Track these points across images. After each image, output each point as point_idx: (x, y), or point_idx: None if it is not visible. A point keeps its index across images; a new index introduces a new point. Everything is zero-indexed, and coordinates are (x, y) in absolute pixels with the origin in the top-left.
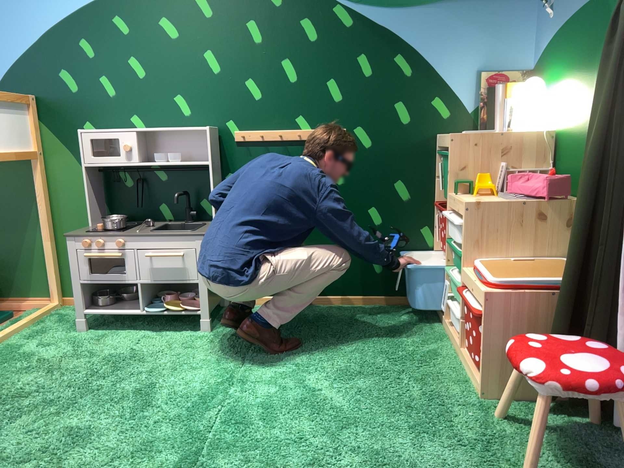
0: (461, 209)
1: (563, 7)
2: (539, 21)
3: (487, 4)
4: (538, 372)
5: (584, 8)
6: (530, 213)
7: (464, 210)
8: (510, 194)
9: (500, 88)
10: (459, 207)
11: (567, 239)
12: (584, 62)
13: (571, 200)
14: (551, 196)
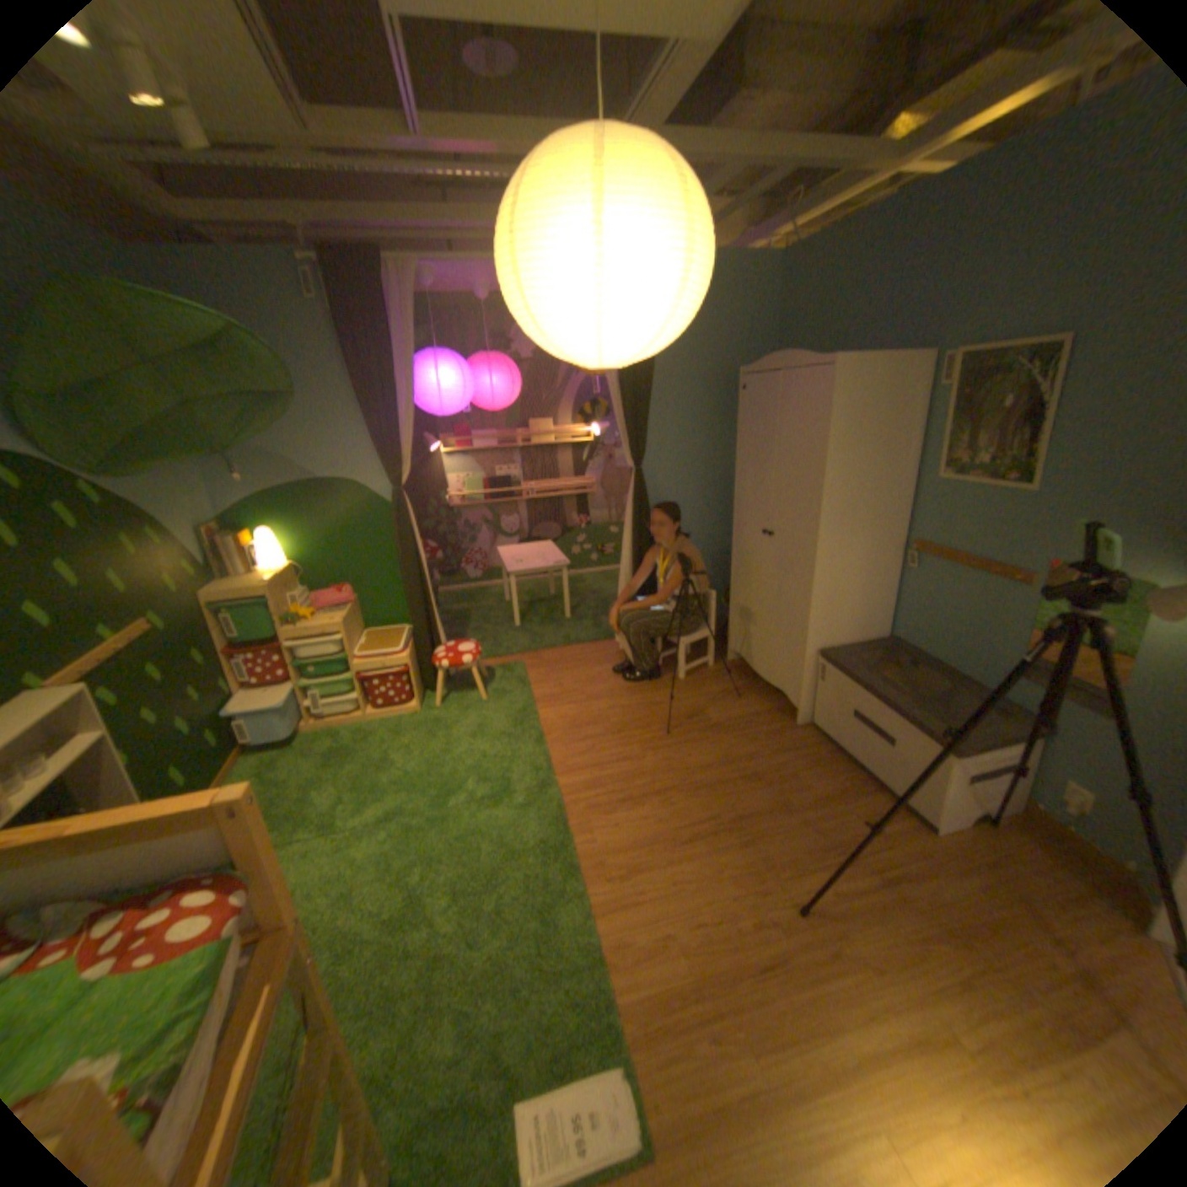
0: (327, 630)
1: (261, 477)
2: (212, 481)
3: (176, 468)
4: (468, 659)
5: (298, 483)
6: (352, 614)
7: (334, 630)
8: (323, 610)
9: (222, 540)
10: (321, 632)
11: (360, 621)
12: (313, 517)
13: (353, 599)
14: (354, 600)
